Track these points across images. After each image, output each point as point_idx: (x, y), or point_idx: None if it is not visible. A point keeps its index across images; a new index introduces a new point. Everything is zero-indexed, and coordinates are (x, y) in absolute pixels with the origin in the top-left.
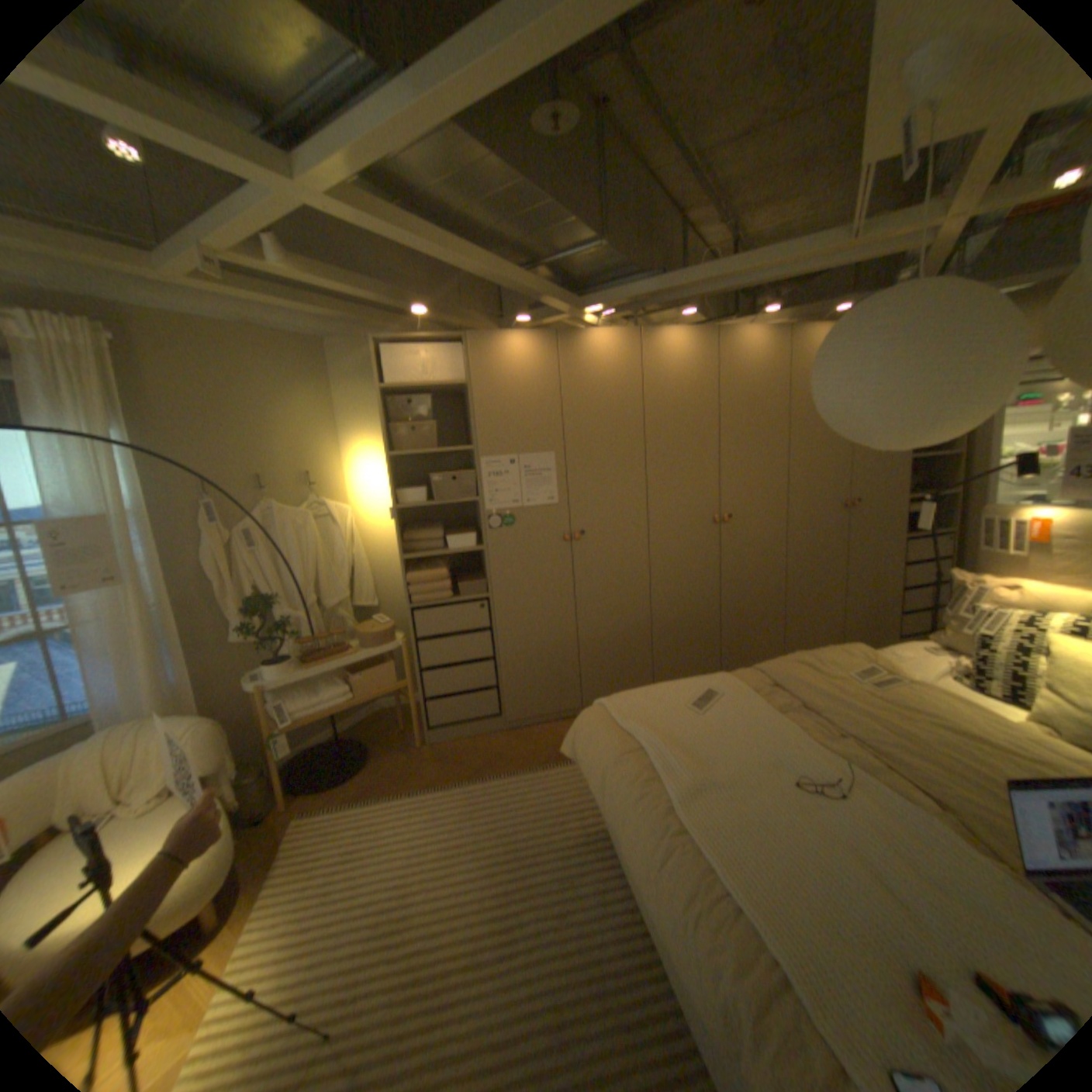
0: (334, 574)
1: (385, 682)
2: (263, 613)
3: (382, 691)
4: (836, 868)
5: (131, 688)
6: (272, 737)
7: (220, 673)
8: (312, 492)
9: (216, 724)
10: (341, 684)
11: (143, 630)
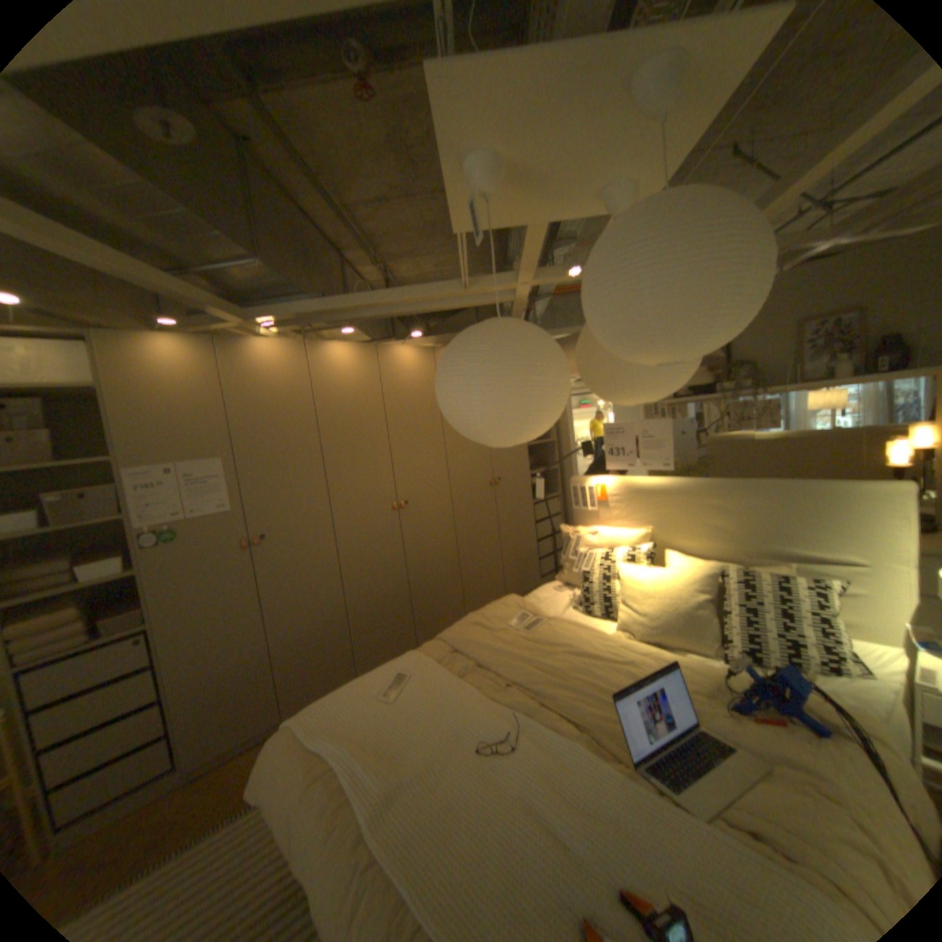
0: None
1: None
2: None
3: None
4: (513, 834)
5: None
6: None
7: None
8: None
9: None
10: None
11: None
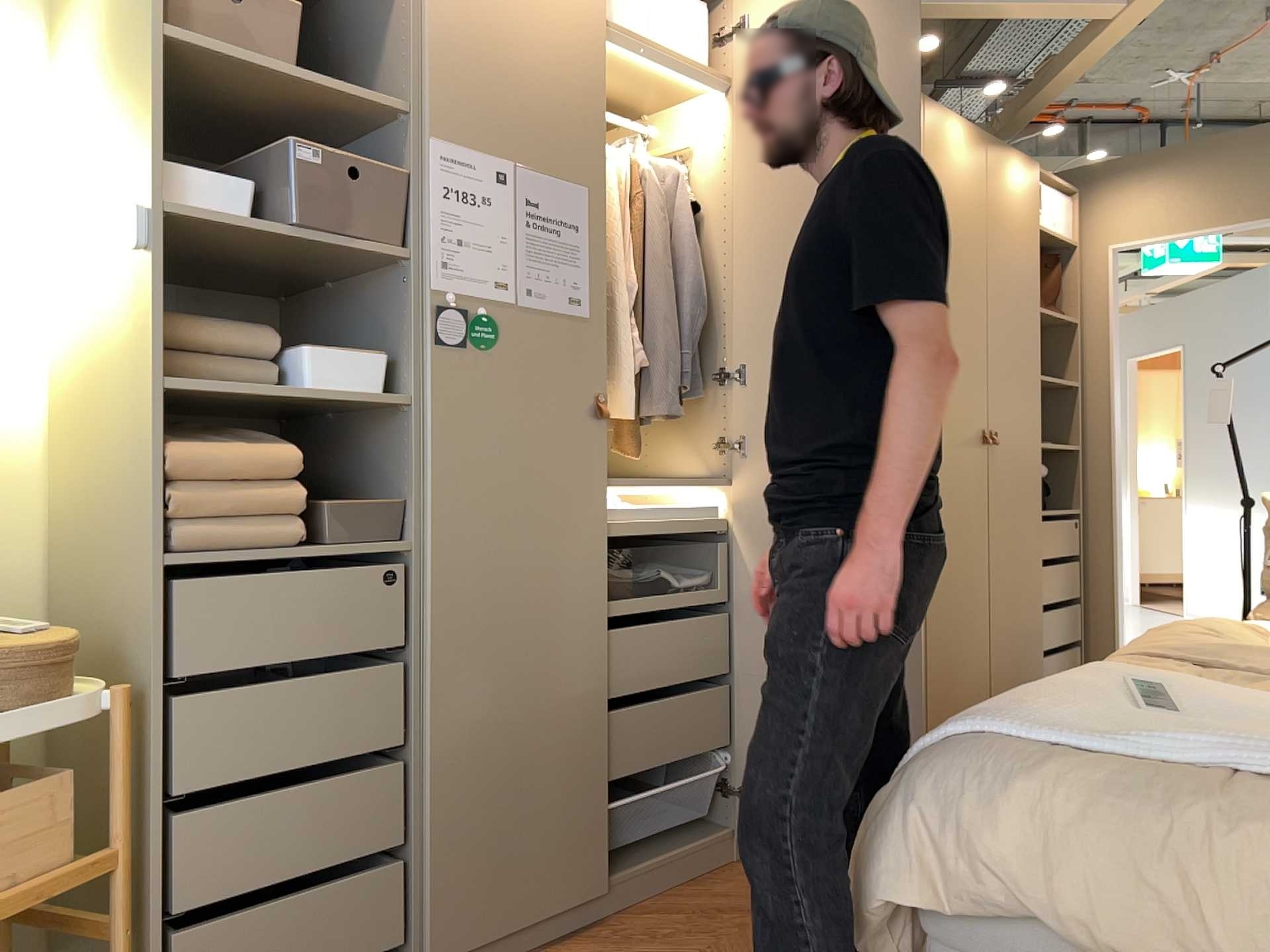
0: None
1: (30, 861)
2: None
3: (22, 897)
4: None
5: None
6: None
7: None
8: None
9: None
10: None
11: None
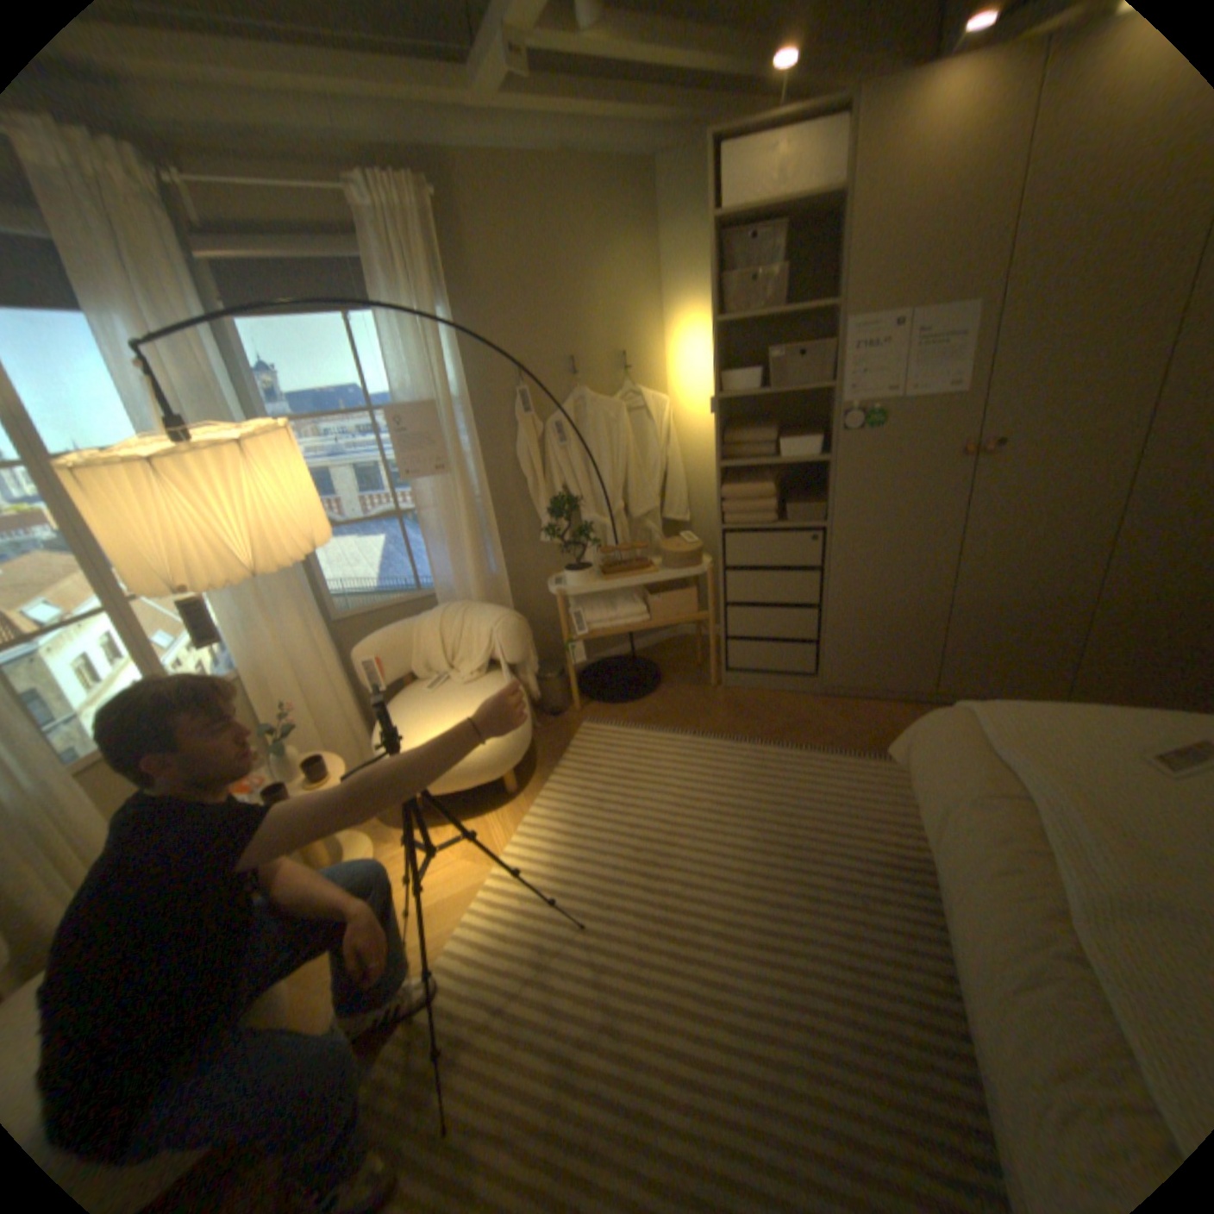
0: (643, 478)
1: (685, 609)
2: (567, 515)
3: (680, 619)
4: None
5: (461, 572)
6: (571, 641)
7: (533, 570)
8: (628, 378)
9: (530, 616)
10: (639, 602)
11: (468, 519)
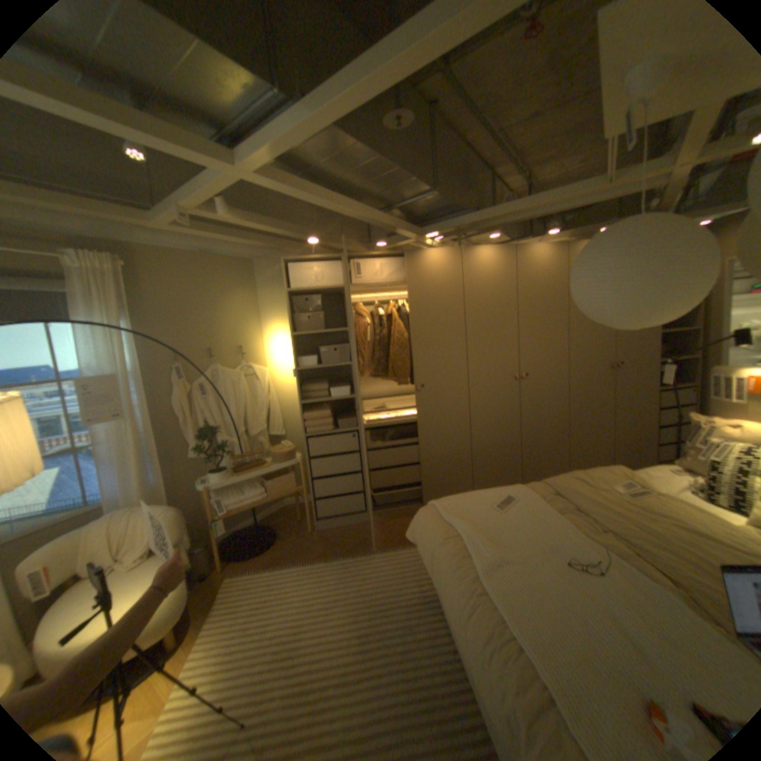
0: (256, 413)
1: (289, 487)
2: (211, 438)
3: (287, 493)
4: (593, 624)
5: (127, 486)
6: (214, 521)
7: (182, 478)
8: (244, 359)
9: (179, 511)
10: (260, 487)
11: (136, 448)
